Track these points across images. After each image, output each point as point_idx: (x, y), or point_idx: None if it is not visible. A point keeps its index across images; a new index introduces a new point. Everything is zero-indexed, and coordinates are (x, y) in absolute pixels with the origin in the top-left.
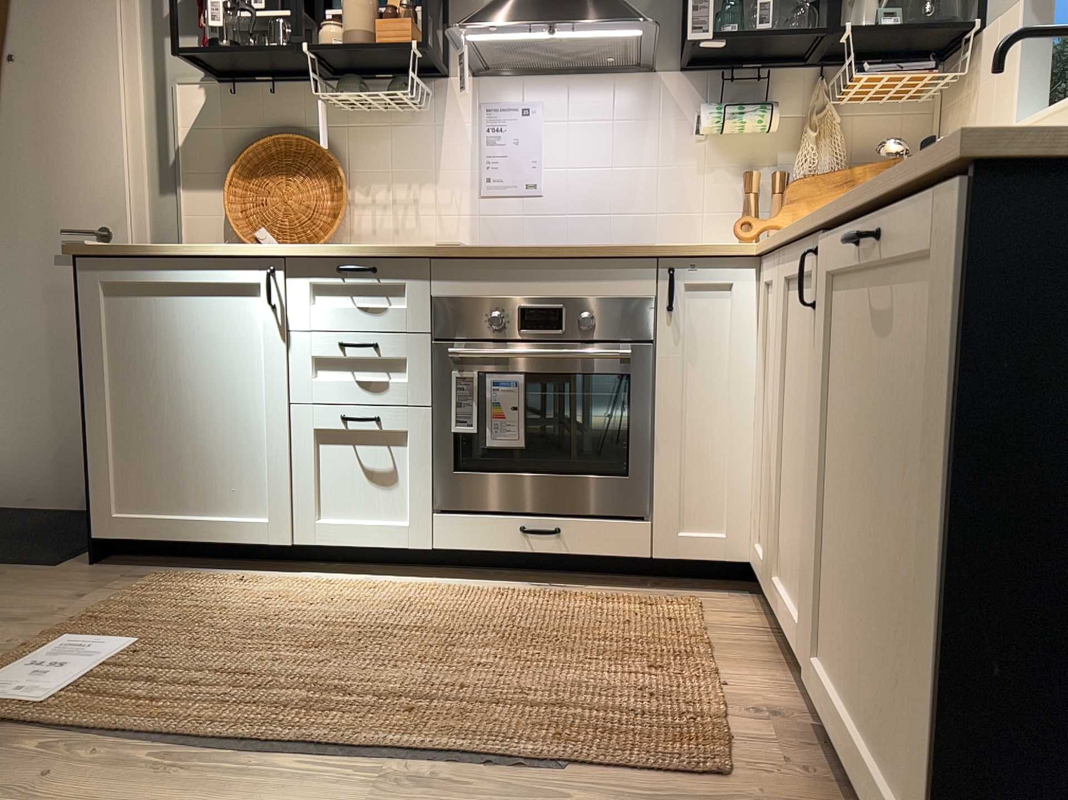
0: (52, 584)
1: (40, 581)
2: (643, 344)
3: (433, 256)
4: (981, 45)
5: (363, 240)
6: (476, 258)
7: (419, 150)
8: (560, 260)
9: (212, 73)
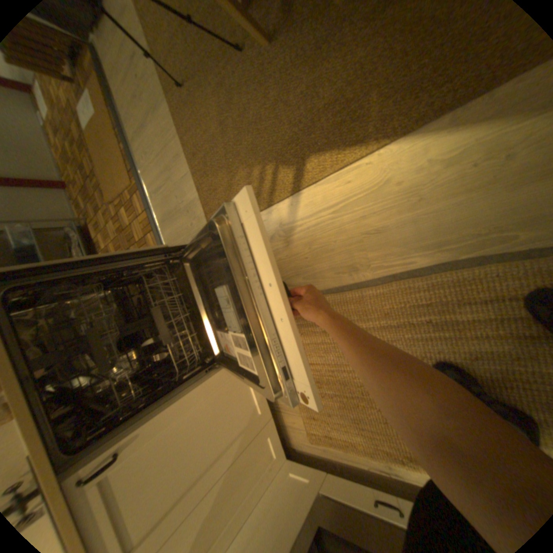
0: None
1: None
2: None
3: None
4: None
5: None
6: None
7: None
8: None
9: None
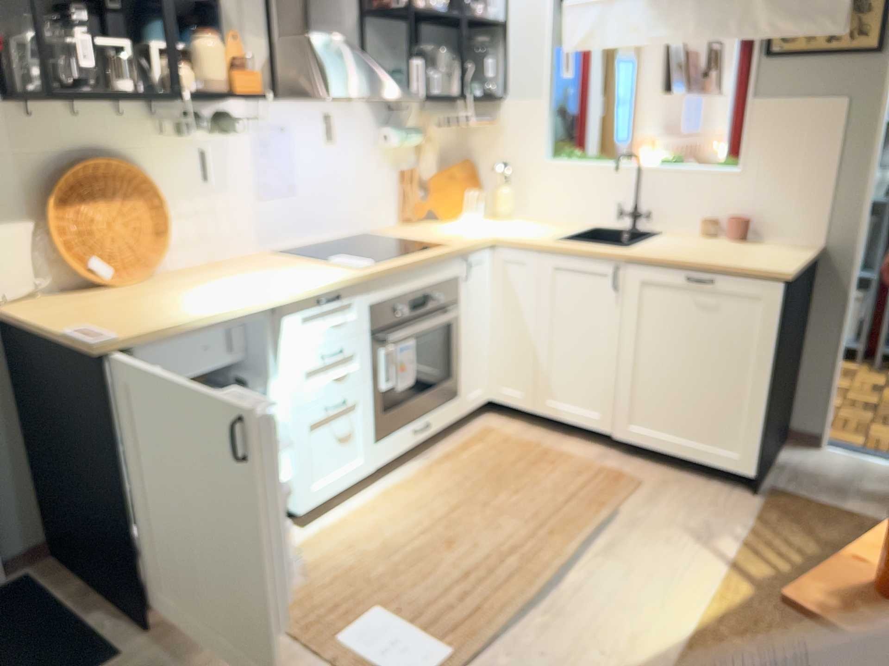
0: (176, 657)
1: (157, 664)
2: (454, 301)
3: (371, 277)
4: (510, 107)
5: (176, 250)
6: (390, 273)
7: (212, 165)
8: (425, 263)
9: (10, 94)
